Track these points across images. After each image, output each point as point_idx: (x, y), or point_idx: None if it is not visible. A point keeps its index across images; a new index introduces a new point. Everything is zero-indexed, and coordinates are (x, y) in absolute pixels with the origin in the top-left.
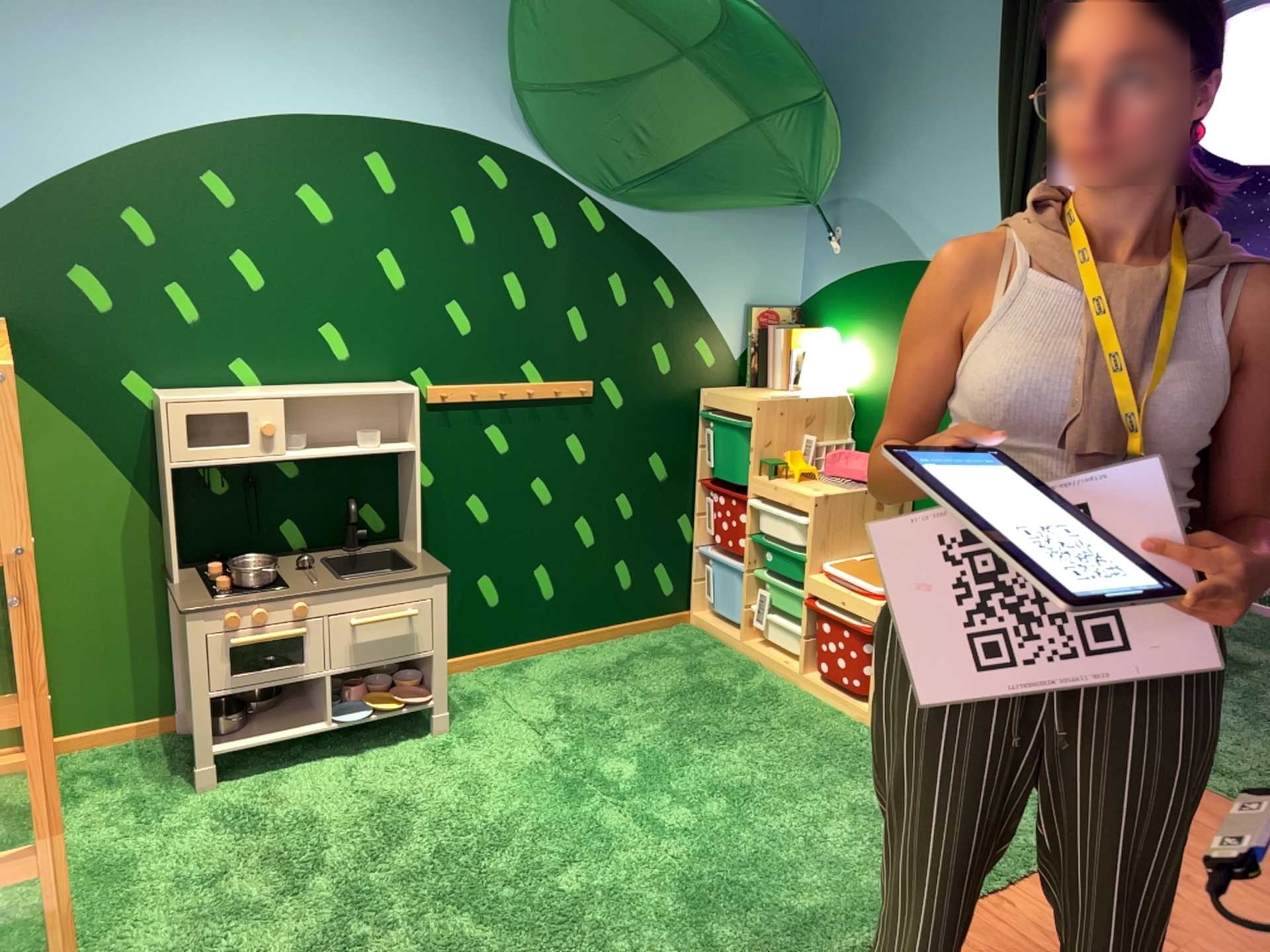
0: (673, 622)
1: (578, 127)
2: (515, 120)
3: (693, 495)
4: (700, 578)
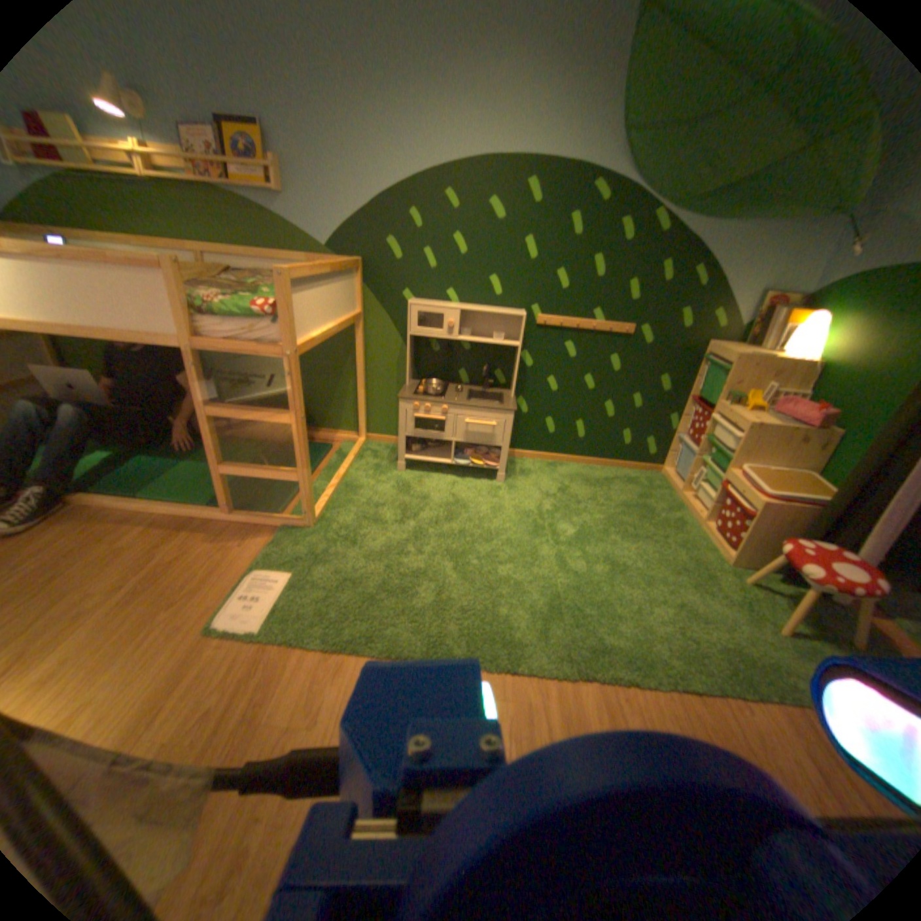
0: (648, 468)
1: (663, 148)
2: (622, 145)
3: (682, 403)
4: (671, 450)
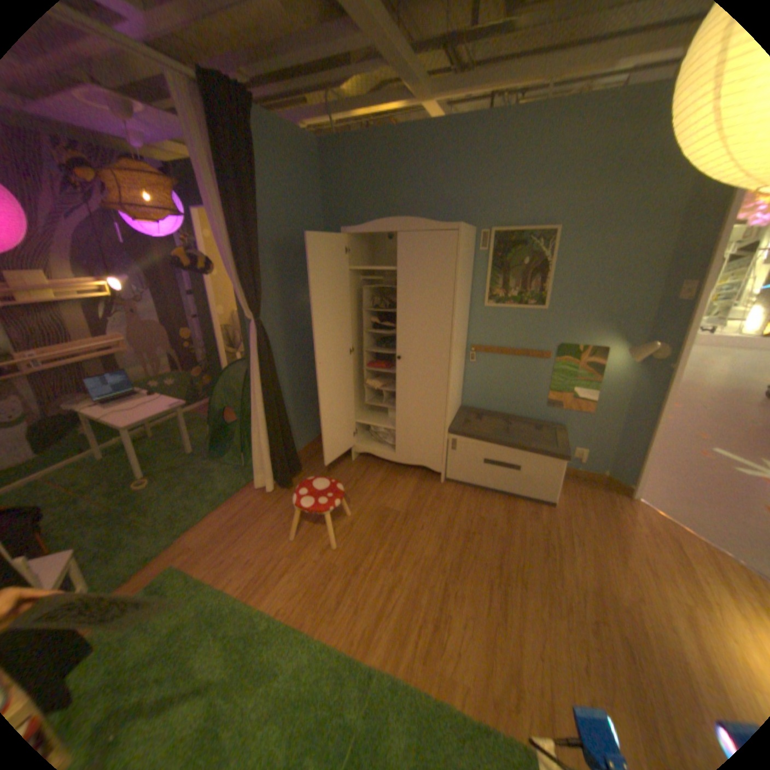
0: None
1: None
2: None
3: None
4: None
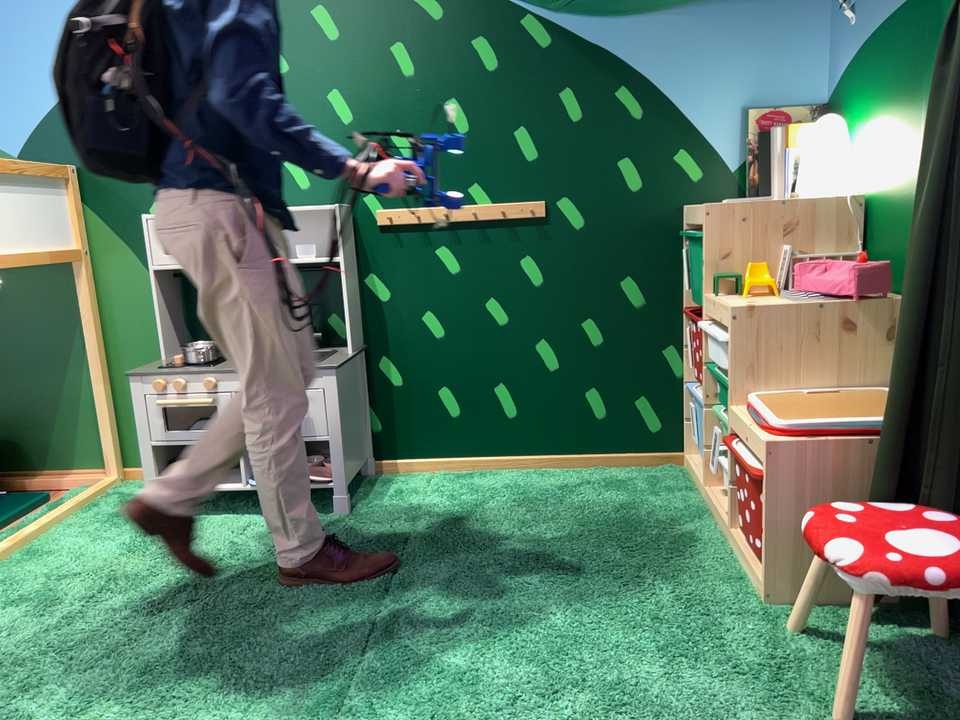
0: (663, 464)
1: None
2: None
3: (682, 325)
4: (686, 417)
